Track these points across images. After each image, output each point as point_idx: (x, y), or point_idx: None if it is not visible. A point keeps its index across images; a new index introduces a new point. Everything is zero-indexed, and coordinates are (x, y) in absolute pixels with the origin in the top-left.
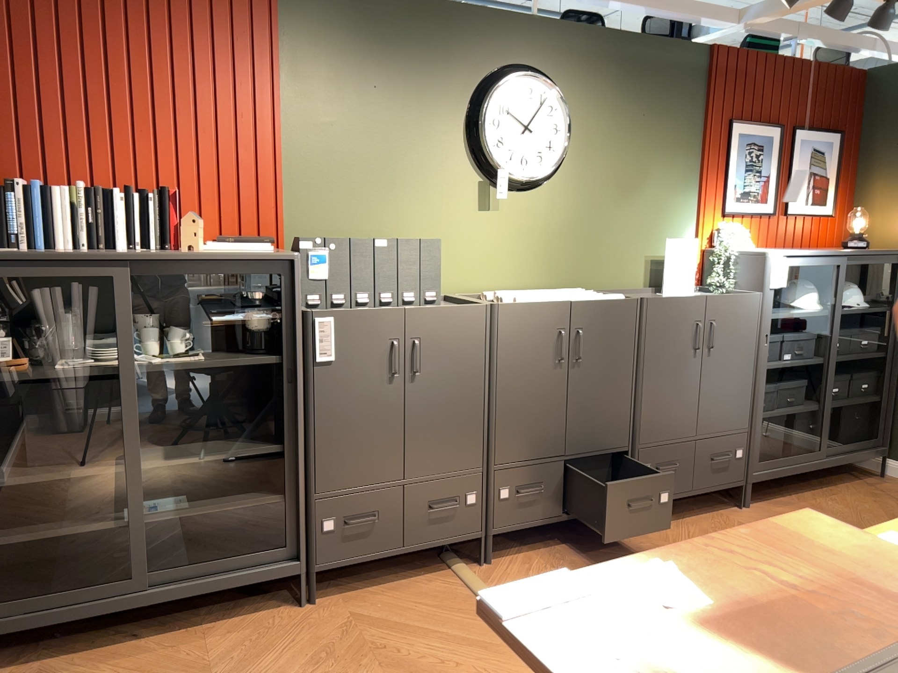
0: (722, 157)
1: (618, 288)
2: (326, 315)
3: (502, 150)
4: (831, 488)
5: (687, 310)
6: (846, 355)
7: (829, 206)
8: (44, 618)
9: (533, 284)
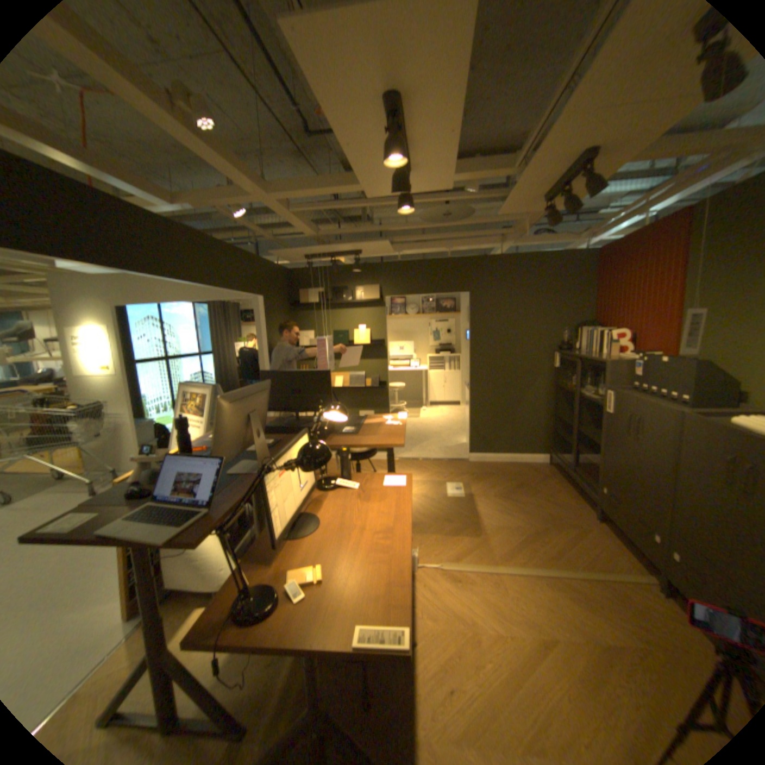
0: None
1: None
2: (613, 391)
3: None
4: None
5: None
6: None
7: None
8: (560, 462)
9: None
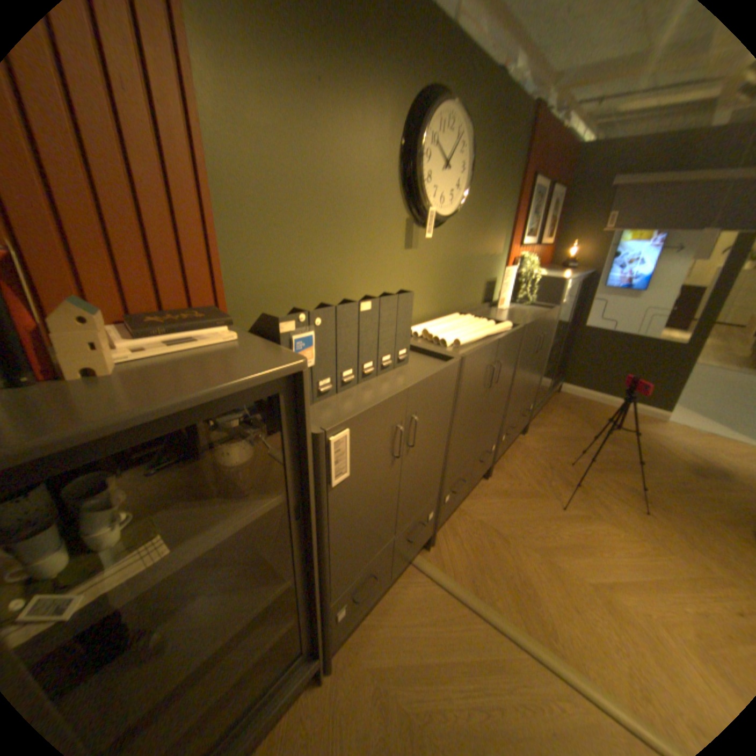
0: (527, 201)
1: (471, 305)
2: (342, 427)
3: (429, 184)
4: (546, 407)
5: (538, 327)
6: (562, 333)
7: (553, 237)
8: None
9: (431, 312)
